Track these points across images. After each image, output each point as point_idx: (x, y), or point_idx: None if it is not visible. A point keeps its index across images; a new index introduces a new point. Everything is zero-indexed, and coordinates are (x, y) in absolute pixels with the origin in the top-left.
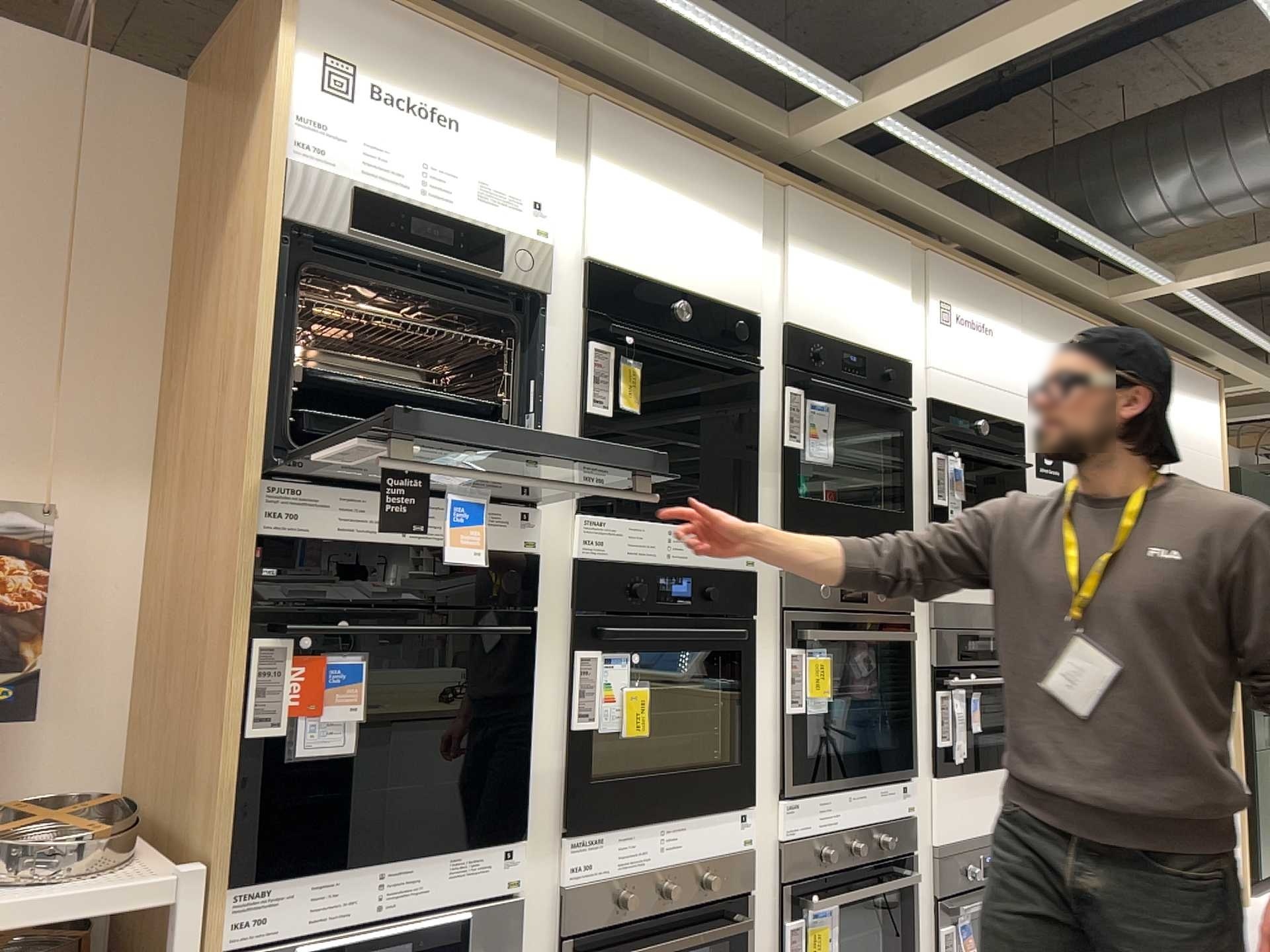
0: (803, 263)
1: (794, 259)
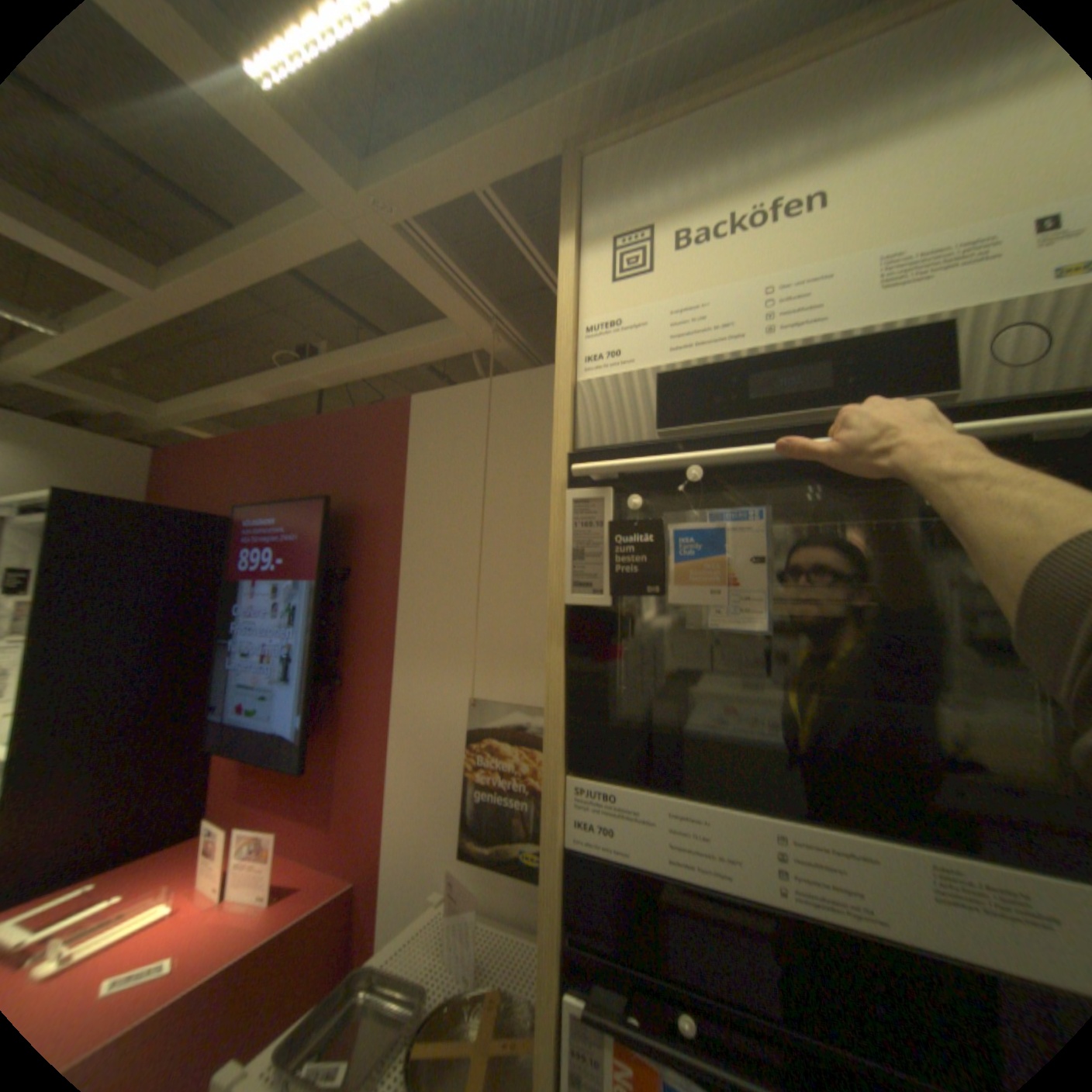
0: None
1: None
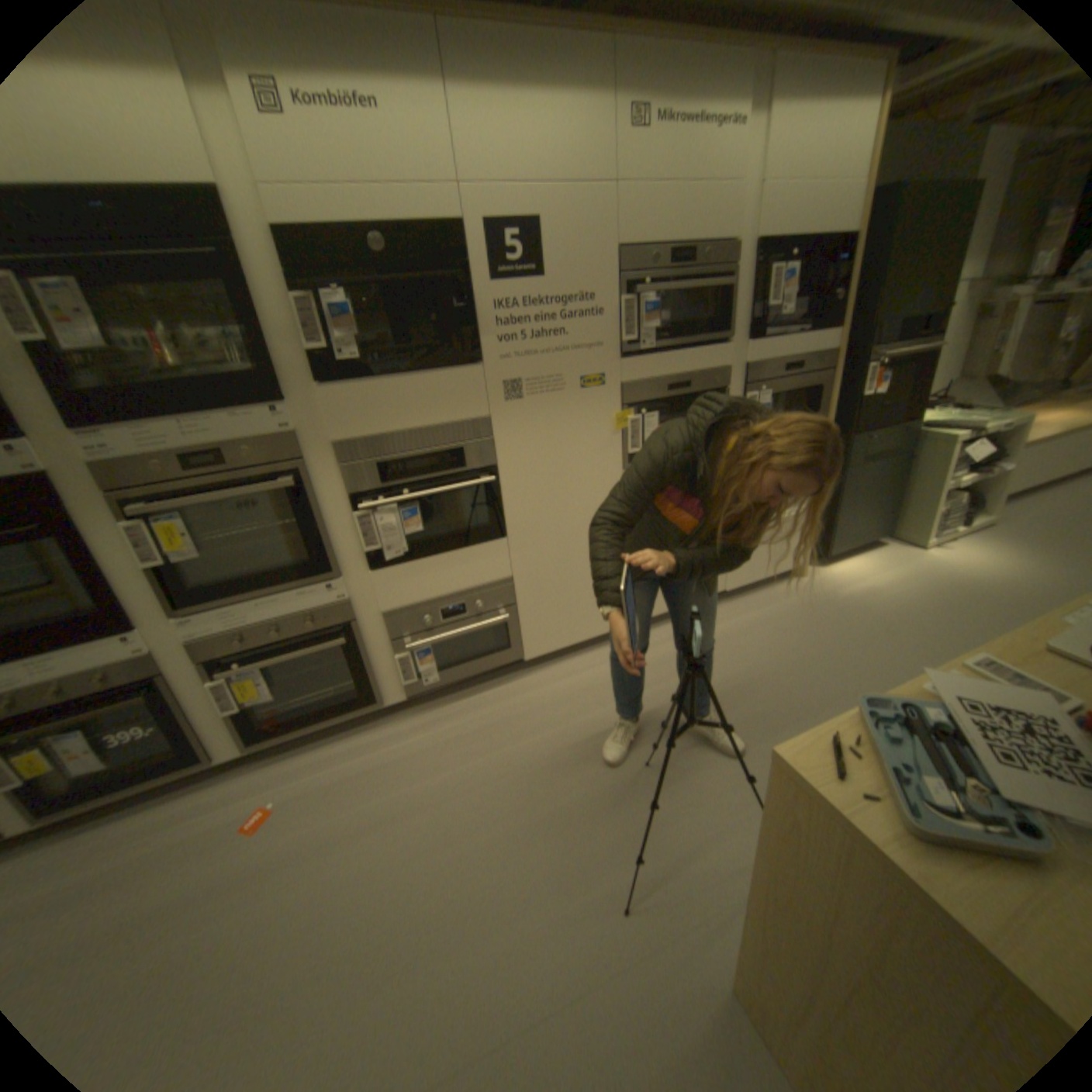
0: None
1: None
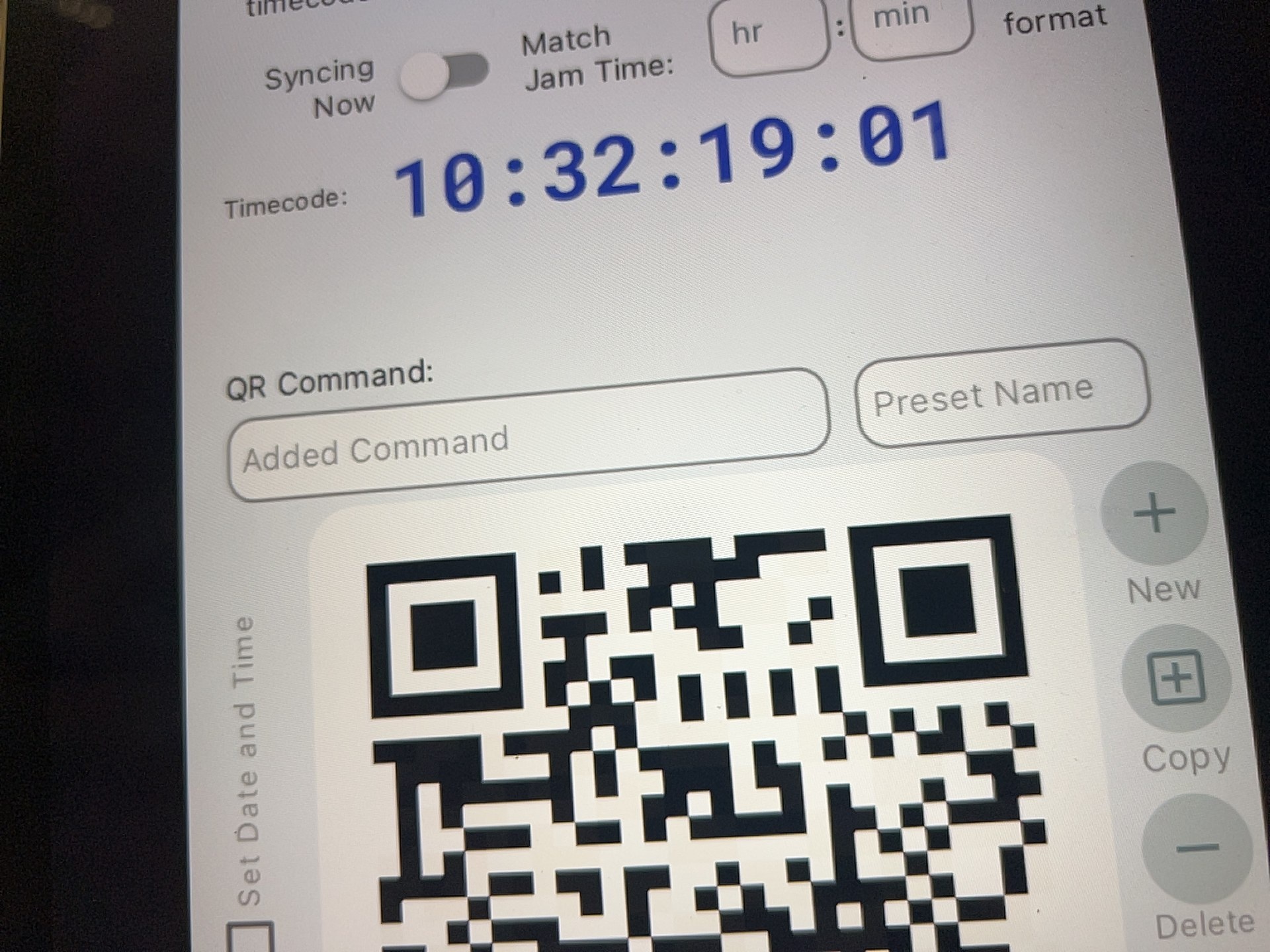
0: None
1: None
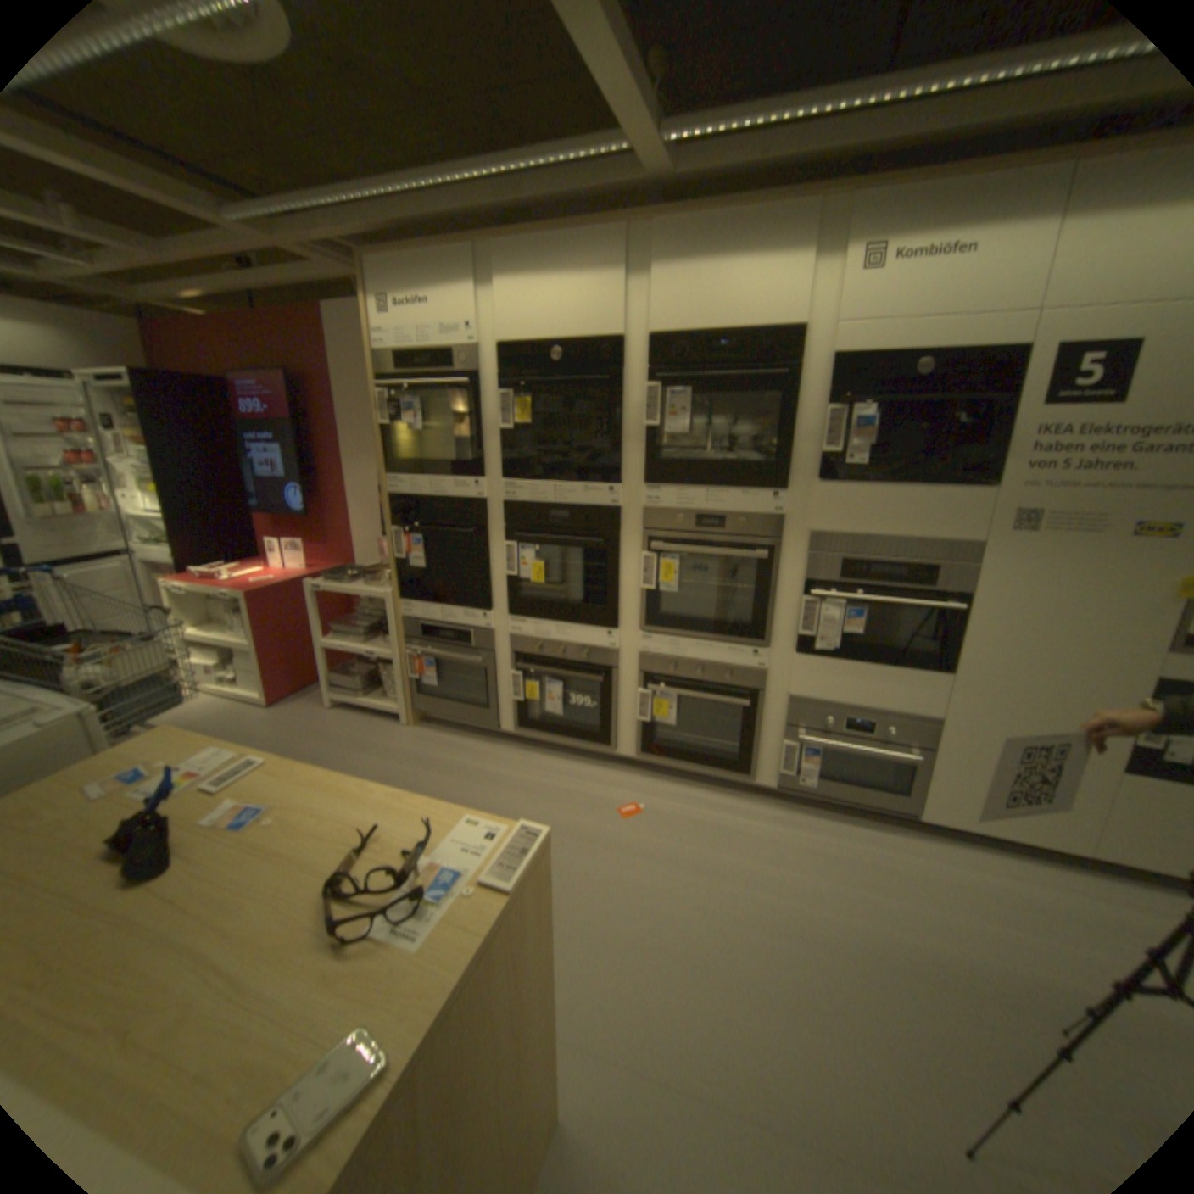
0: (673, 274)
1: (661, 275)
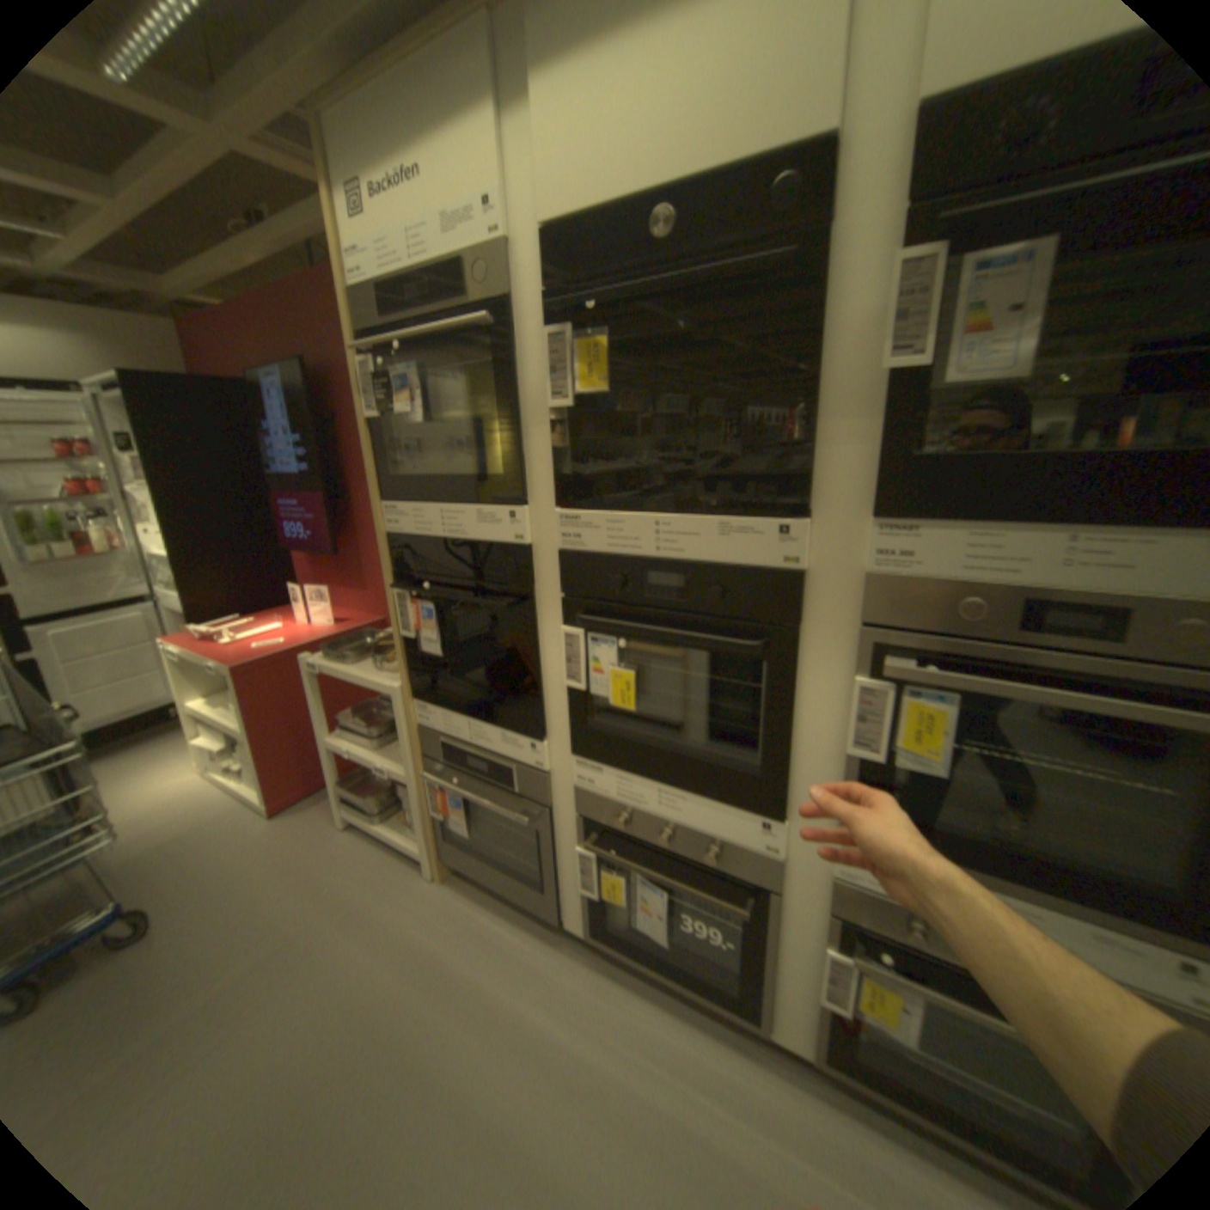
0: None
1: None
